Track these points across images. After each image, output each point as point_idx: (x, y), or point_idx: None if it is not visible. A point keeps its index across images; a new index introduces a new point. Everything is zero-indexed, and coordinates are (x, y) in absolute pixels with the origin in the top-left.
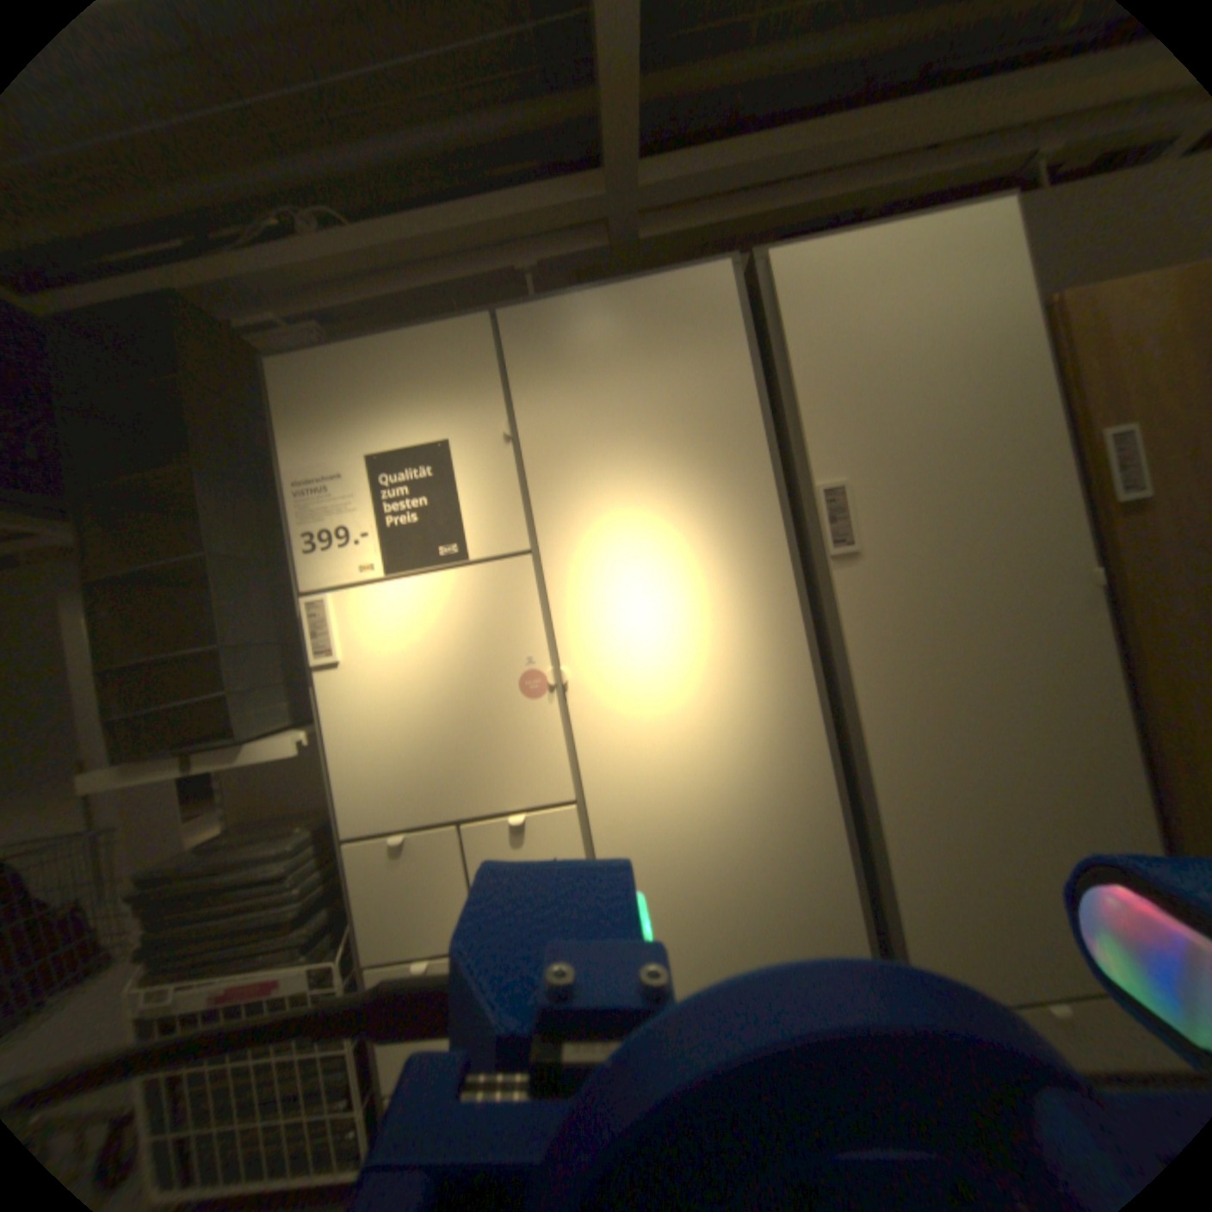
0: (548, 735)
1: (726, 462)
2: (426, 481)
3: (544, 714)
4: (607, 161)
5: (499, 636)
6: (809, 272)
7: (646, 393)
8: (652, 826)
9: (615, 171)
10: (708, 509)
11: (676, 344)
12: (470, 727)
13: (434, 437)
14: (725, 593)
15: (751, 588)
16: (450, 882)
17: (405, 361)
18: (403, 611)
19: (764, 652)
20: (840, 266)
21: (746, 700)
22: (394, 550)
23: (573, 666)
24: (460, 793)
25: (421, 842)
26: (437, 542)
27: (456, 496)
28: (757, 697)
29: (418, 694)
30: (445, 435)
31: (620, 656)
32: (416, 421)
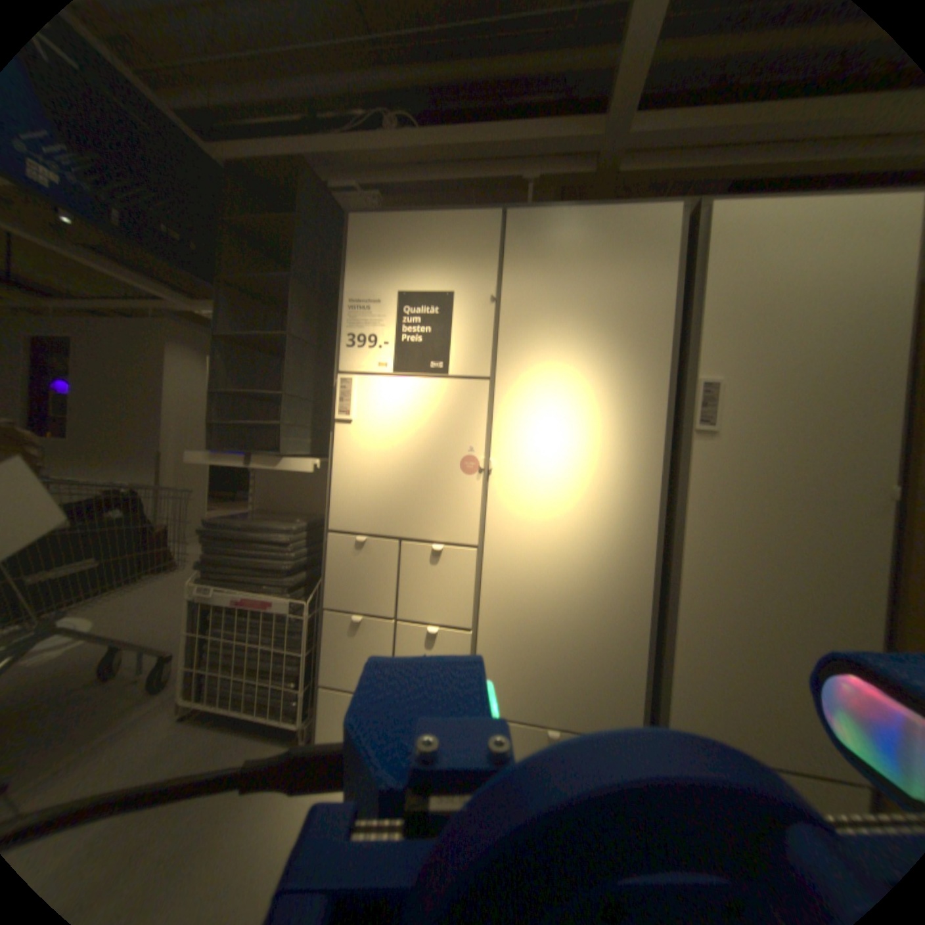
0: (469, 500)
1: (638, 349)
2: (432, 316)
3: (470, 486)
4: (611, 111)
5: (454, 429)
6: (739, 224)
7: (595, 288)
8: (521, 576)
9: (615, 120)
10: (616, 378)
11: (625, 258)
12: (421, 482)
13: (444, 289)
14: (612, 438)
15: (631, 439)
16: (386, 574)
17: (438, 233)
18: (397, 398)
19: (628, 484)
20: (764, 223)
21: (606, 512)
22: (401, 357)
23: (497, 460)
24: (405, 522)
25: (374, 544)
26: (429, 358)
27: (449, 331)
28: (615, 513)
29: (394, 453)
30: (451, 289)
31: (529, 462)
32: (435, 275)
